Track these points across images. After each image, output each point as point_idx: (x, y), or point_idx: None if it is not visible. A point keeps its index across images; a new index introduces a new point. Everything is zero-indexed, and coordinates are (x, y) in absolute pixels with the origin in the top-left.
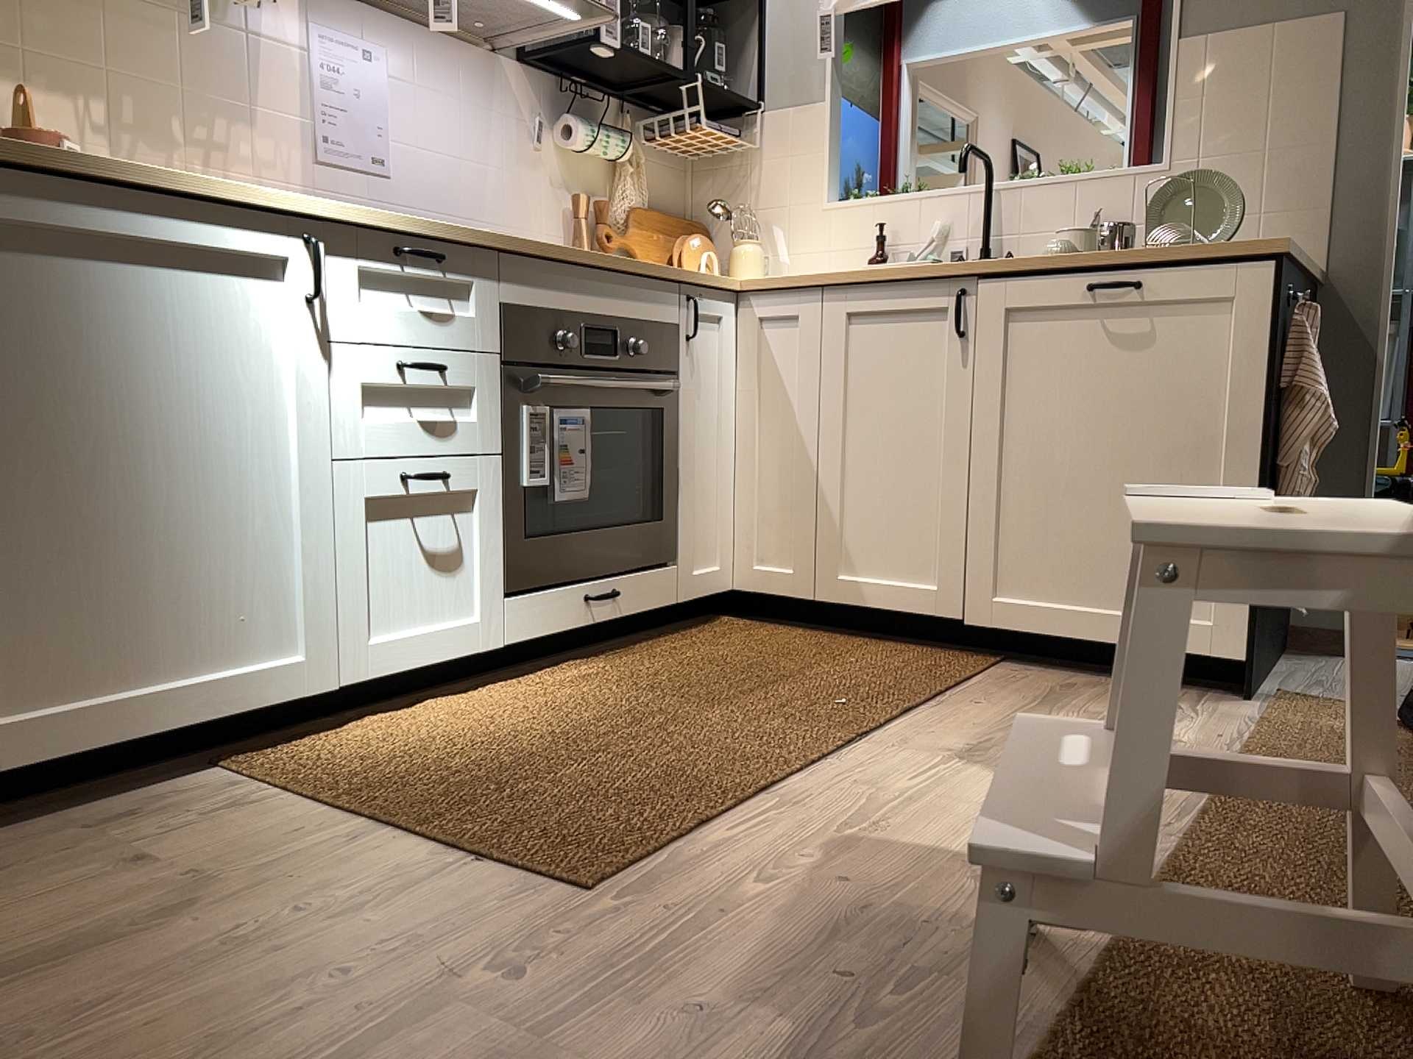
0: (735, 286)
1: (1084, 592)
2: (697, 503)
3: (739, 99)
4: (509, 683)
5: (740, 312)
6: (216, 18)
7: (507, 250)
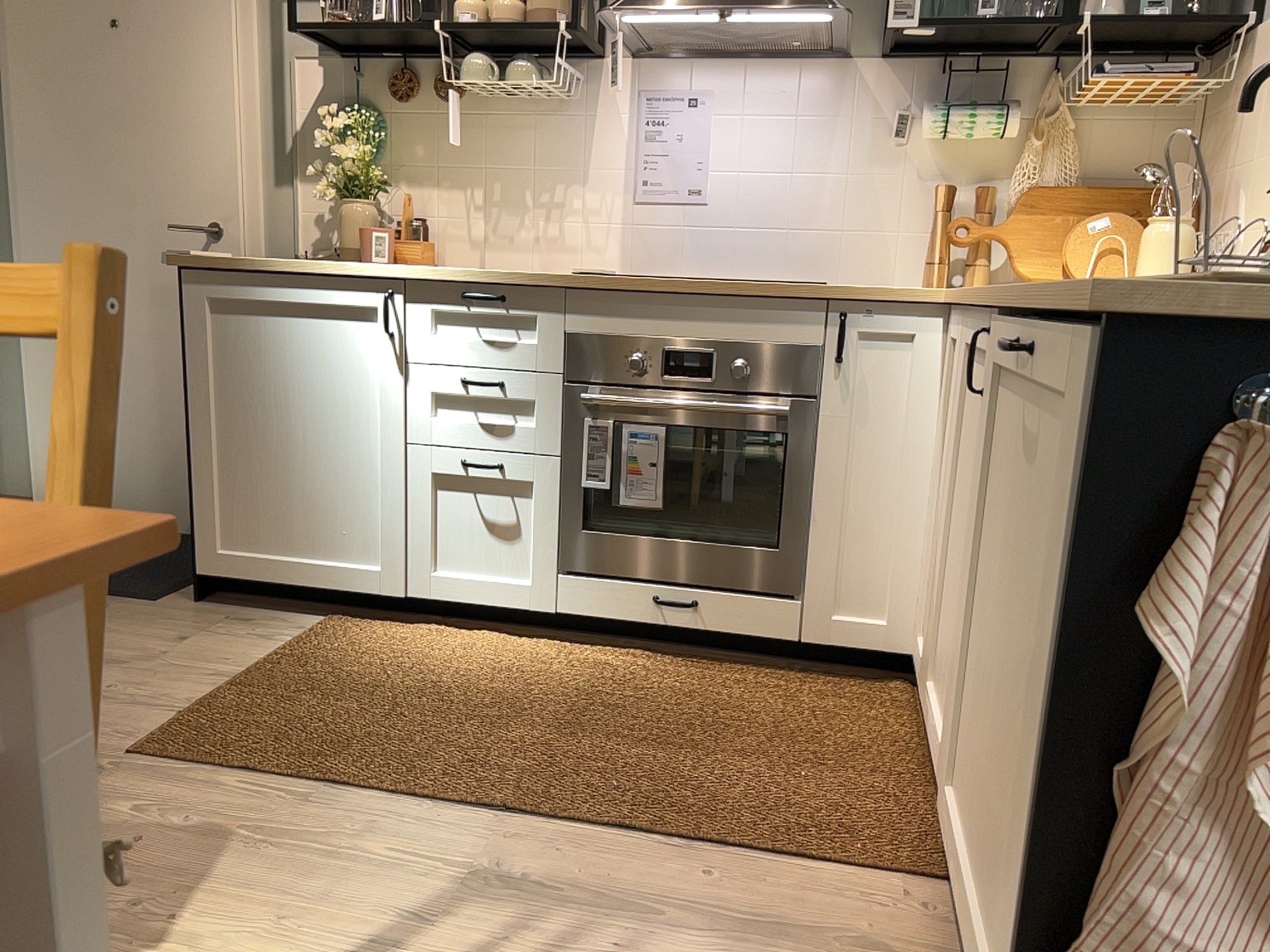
0: (933, 304)
1: (974, 842)
2: (846, 545)
3: (1182, 27)
4: (569, 645)
5: (946, 333)
6: (558, 111)
7: (570, 289)
